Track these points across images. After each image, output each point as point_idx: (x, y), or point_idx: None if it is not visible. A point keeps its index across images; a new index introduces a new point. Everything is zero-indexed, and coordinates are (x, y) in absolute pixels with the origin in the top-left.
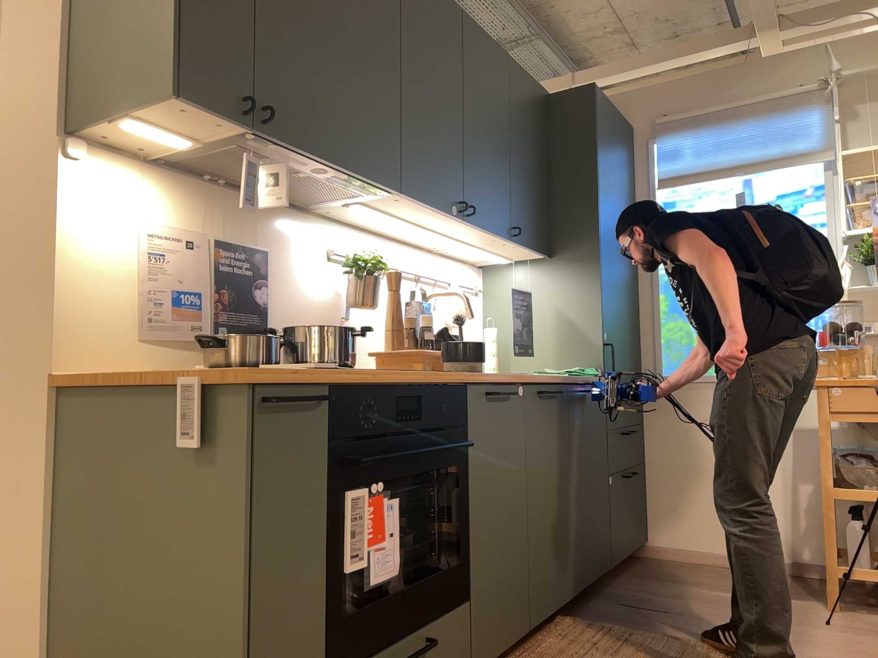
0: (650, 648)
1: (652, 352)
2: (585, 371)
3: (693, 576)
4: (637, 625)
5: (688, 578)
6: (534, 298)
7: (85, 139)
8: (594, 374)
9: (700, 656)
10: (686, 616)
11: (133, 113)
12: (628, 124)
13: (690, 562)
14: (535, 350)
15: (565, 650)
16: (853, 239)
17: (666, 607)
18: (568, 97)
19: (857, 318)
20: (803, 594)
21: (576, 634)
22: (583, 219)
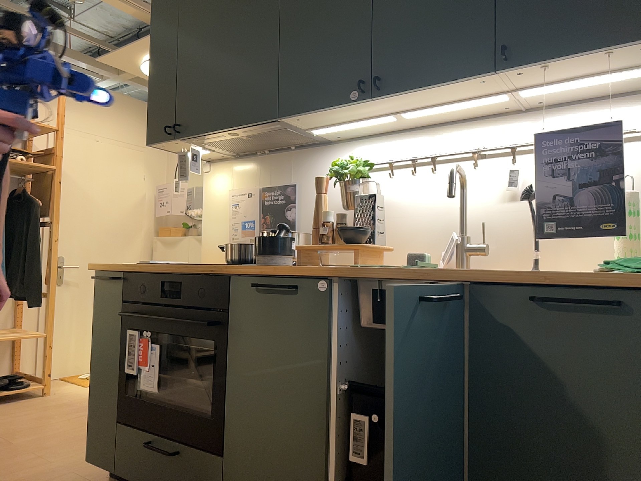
0: None
1: None
2: None
3: None
4: None
5: None
6: None
7: (212, 161)
8: None
9: None
10: None
11: (173, 152)
12: None
13: None
14: None
15: None
16: None
17: None
18: None
19: None
20: None
21: None
22: None
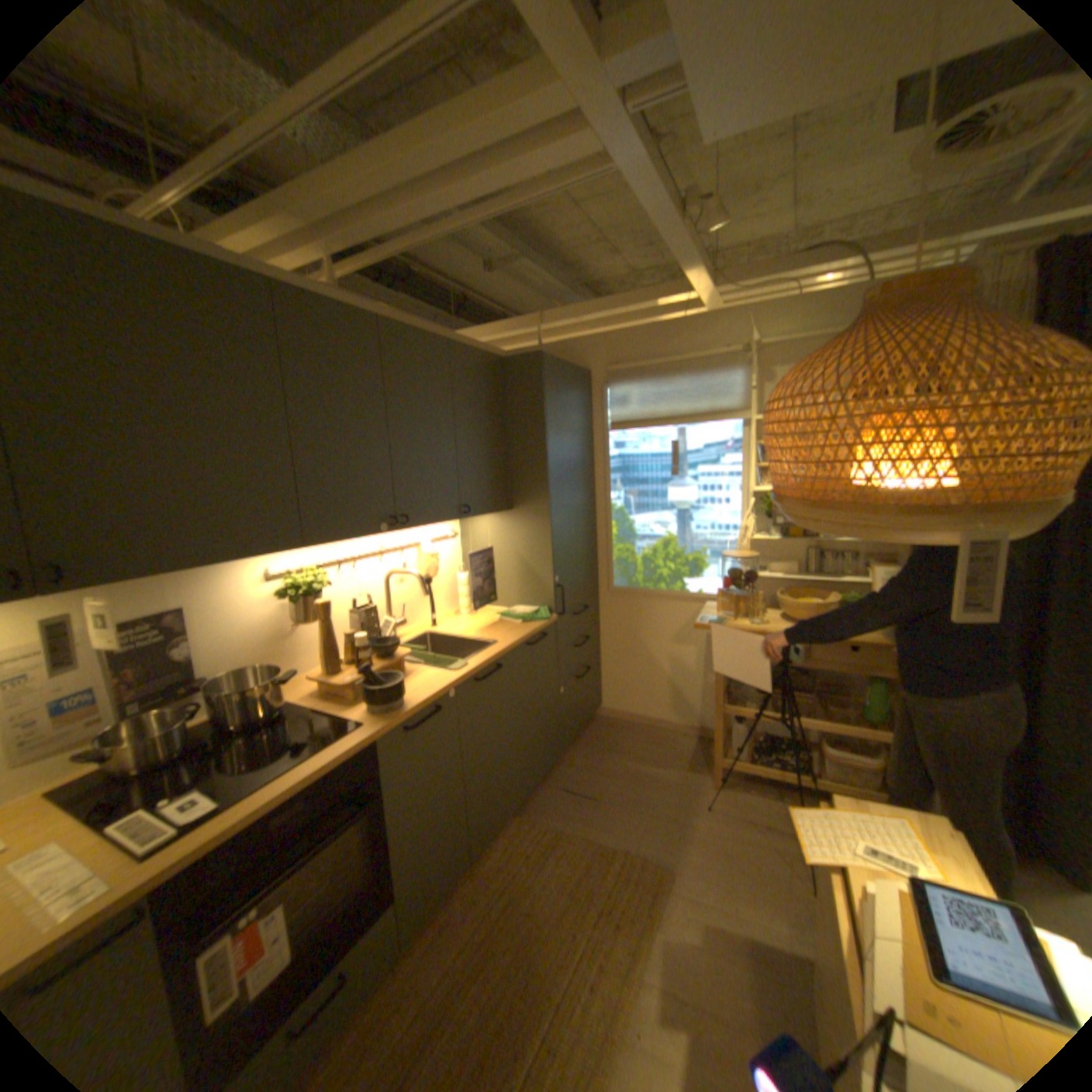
0: (566, 863)
1: (605, 568)
2: (536, 616)
3: (626, 744)
4: (566, 823)
5: (622, 748)
6: (498, 544)
7: None
8: (542, 619)
9: (601, 873)
10: (606, 808)
11: None
12: (586, 367)
13: (629, 724)
14: (501, 587)
15: (500, 871)
16: (762, 489)
17: (595, 795)
18: (519, 362)
19: (760, 554)
20: (700, 766)
21: (516, 843)
22: (534, 480)
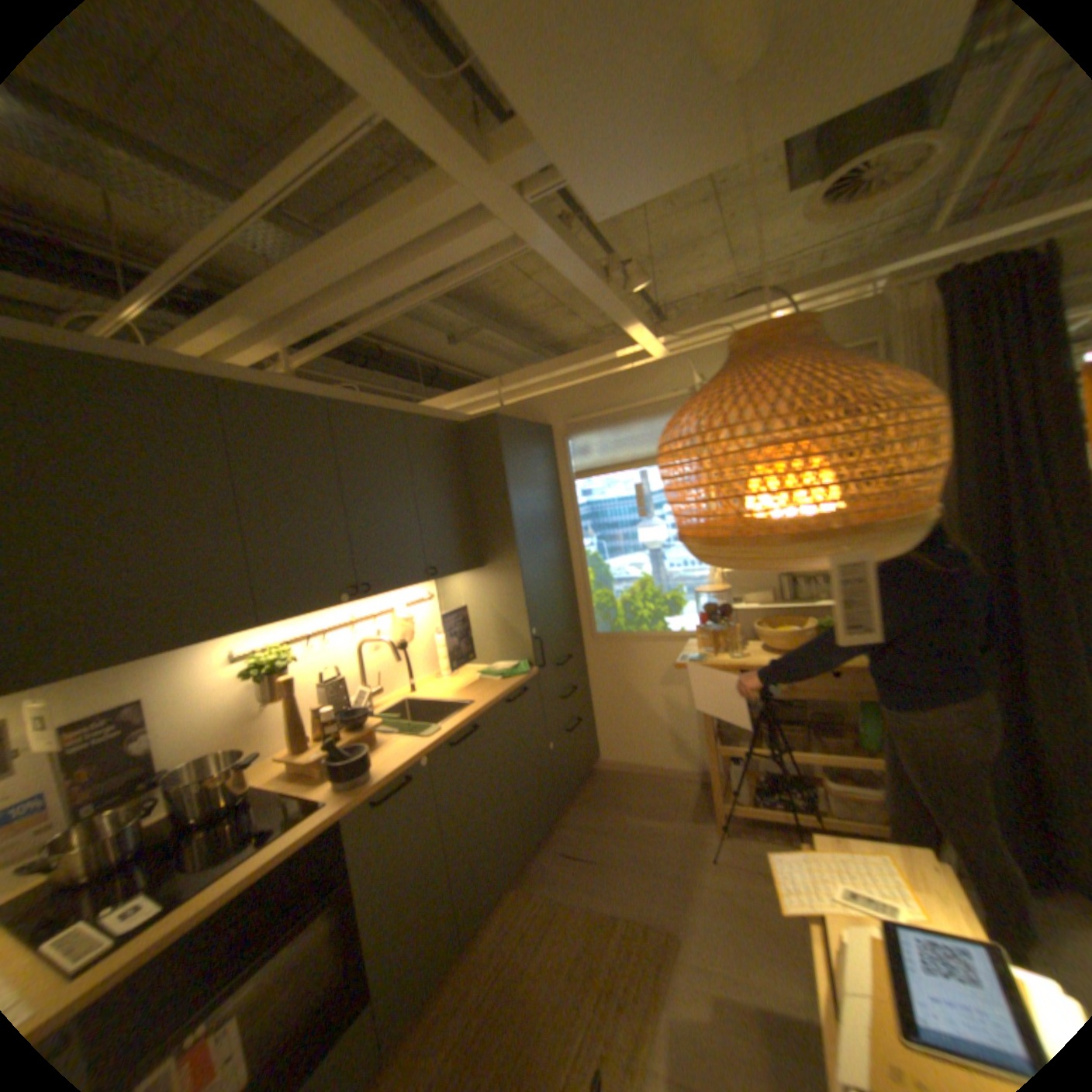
0: (564, 938)
1: (587, 614)
2: (516, 671)
3: (627, 798)
4: (565, 892)
5: (623, 802)
6: (474, 601)
7: None
8: (523, 673)
9: (601, 945)
10: (606, 871)
11: None
12: (547, 422)
13: (630, 775)
14: (481, 644)
15: (495, 953)
16: None
17: (595, 857)
18: (477, 425)
19: (736, 586)
20: (705, 815)
21: (511, 920)
22: (502, 535)
